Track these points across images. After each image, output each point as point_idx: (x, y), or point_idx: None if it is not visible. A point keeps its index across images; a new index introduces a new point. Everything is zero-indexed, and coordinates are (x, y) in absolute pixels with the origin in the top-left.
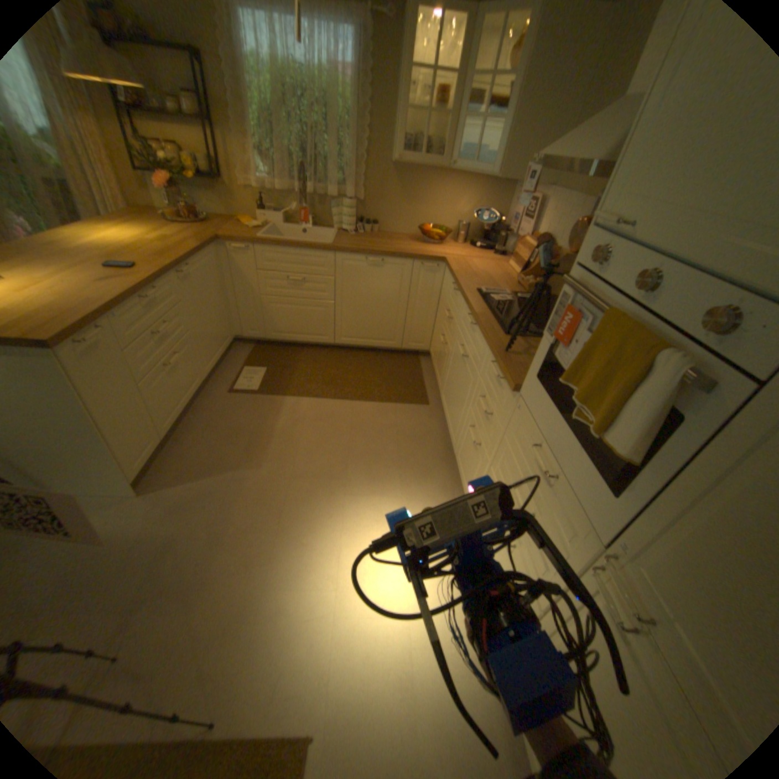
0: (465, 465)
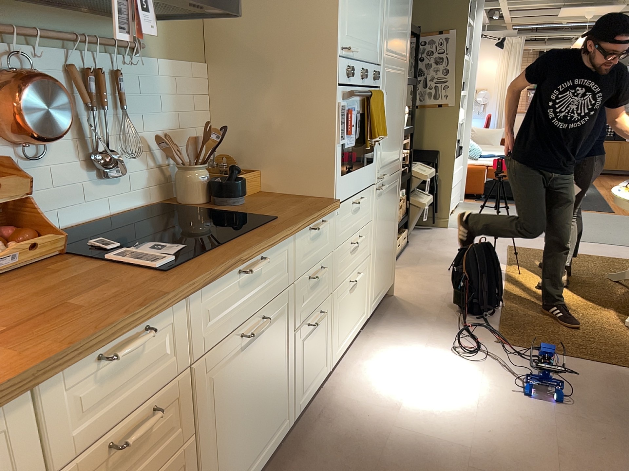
0: (312, 370)
